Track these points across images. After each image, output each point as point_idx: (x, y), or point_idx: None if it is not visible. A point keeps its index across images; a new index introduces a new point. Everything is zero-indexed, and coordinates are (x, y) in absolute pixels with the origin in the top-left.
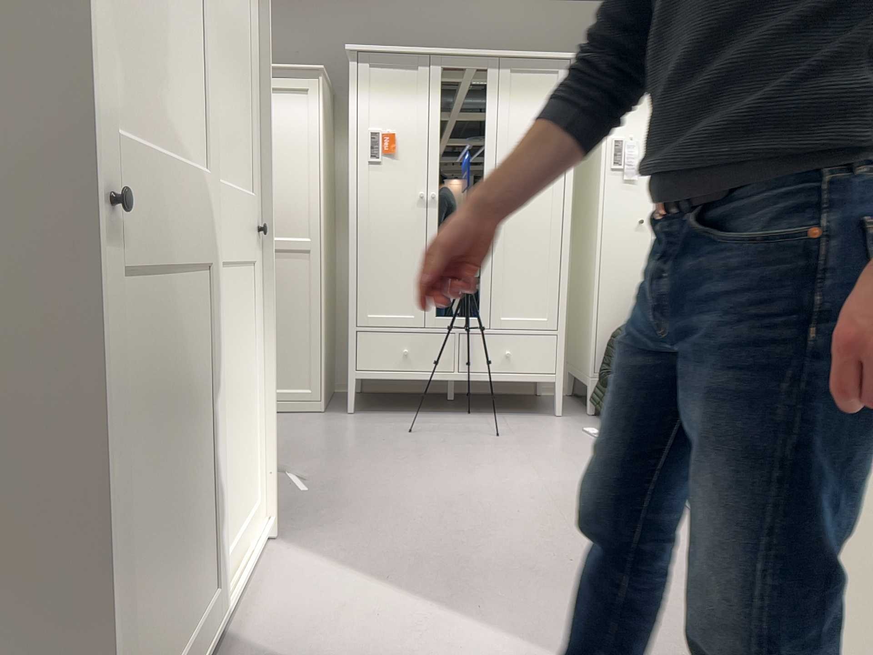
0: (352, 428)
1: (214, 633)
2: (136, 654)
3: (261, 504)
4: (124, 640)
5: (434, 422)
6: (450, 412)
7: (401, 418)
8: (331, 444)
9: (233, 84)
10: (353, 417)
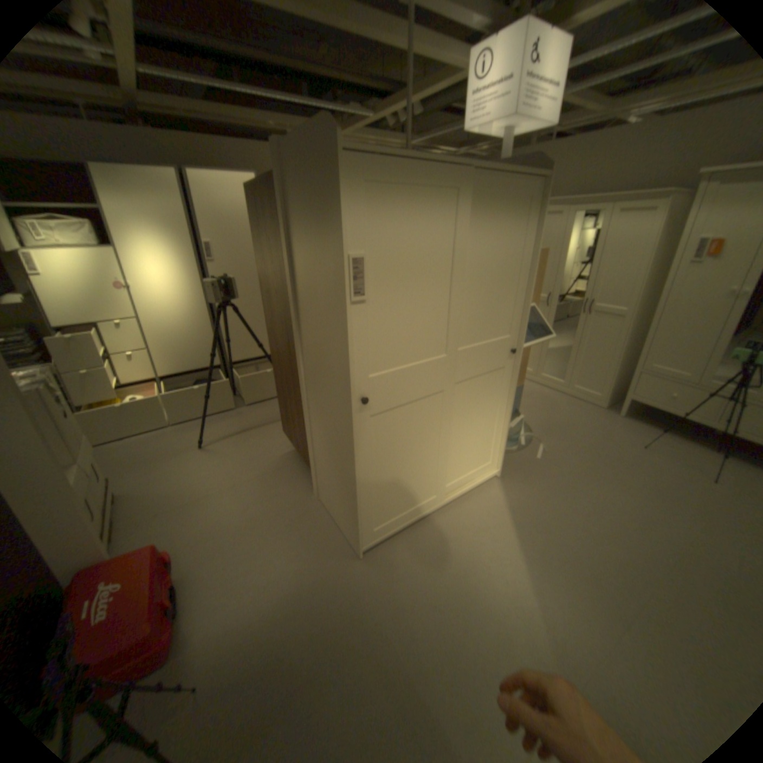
0: (612, 427)
1: (433, 506)
2: (381, 507)
3: (495, 461)
4: (374, 504)
5: (678, 447)
6: (703, 443)
7: (655, 433)
8: (586, 434)
9: (498, 291)
10: (622, 419)
